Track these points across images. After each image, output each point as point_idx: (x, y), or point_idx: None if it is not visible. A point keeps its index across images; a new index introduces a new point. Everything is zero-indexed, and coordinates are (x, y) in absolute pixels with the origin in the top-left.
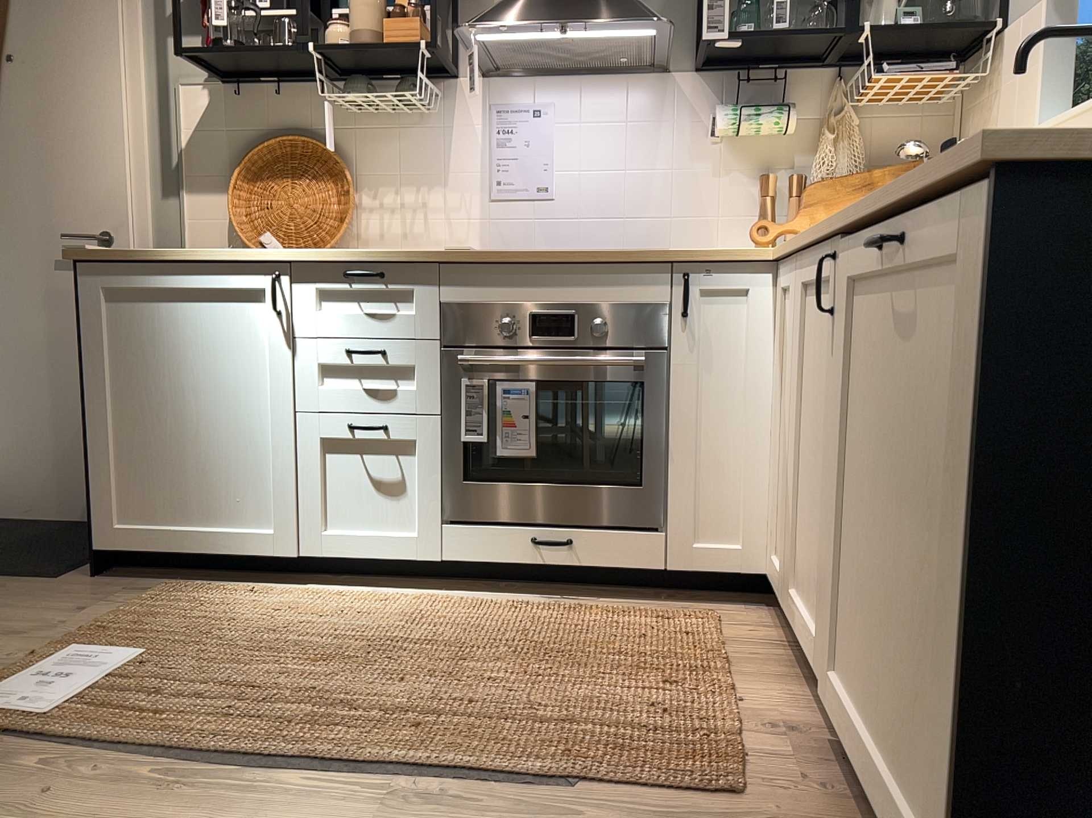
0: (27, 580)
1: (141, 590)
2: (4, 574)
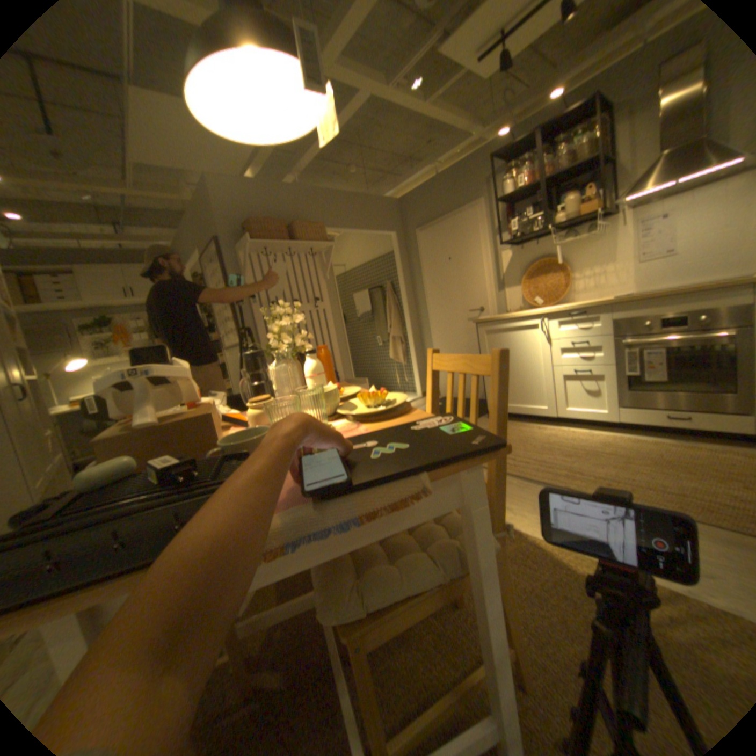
0: None
1: None
2: None
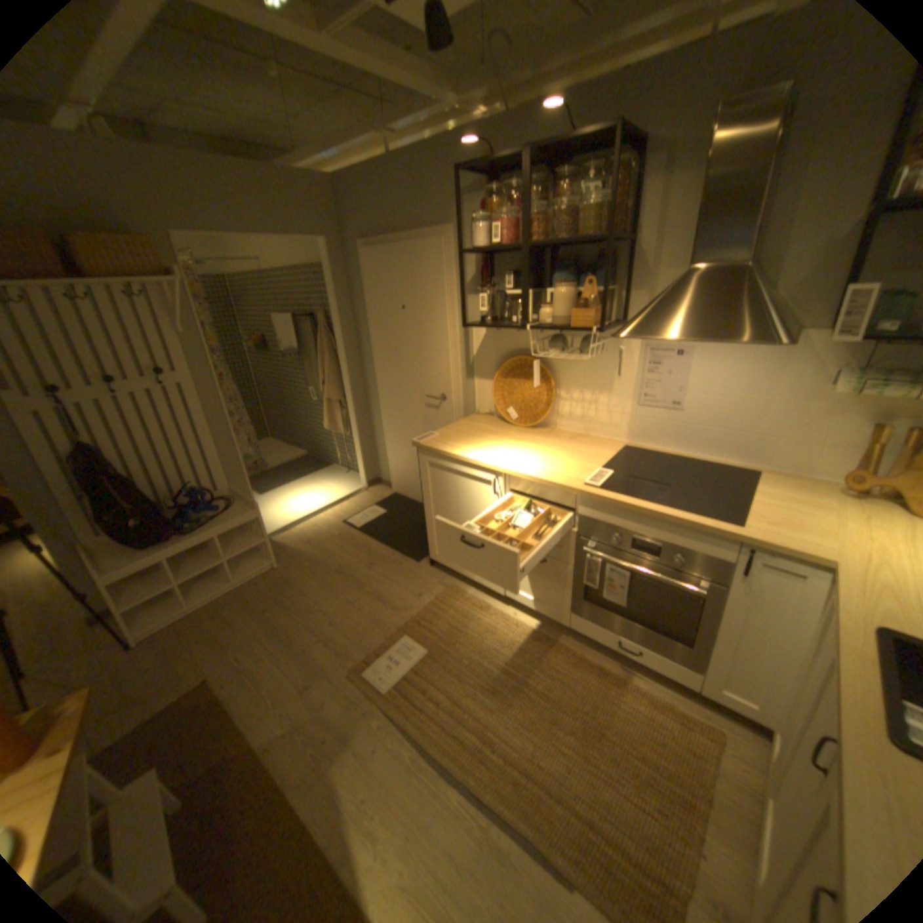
0: (409, 559)
1: (444, 584)
2: (403, 552)
